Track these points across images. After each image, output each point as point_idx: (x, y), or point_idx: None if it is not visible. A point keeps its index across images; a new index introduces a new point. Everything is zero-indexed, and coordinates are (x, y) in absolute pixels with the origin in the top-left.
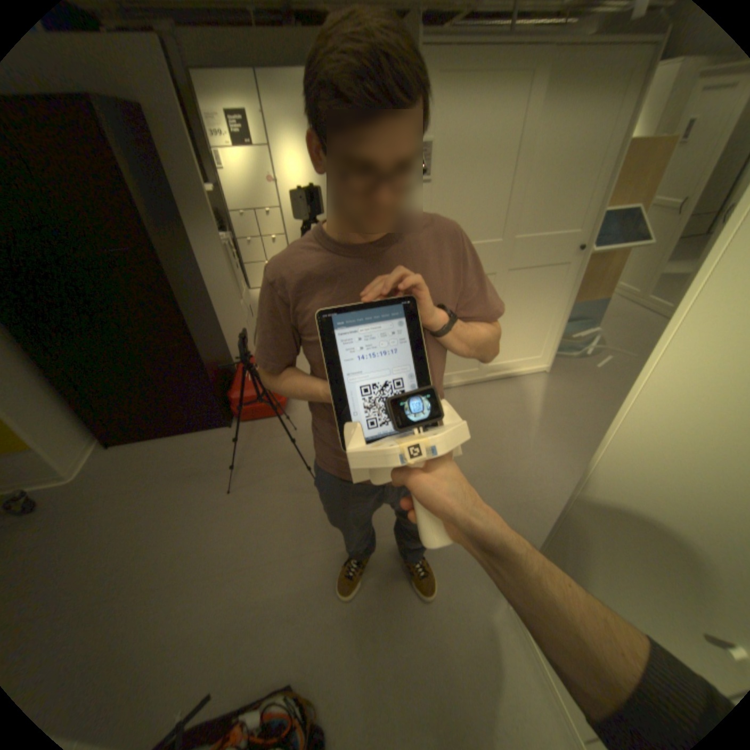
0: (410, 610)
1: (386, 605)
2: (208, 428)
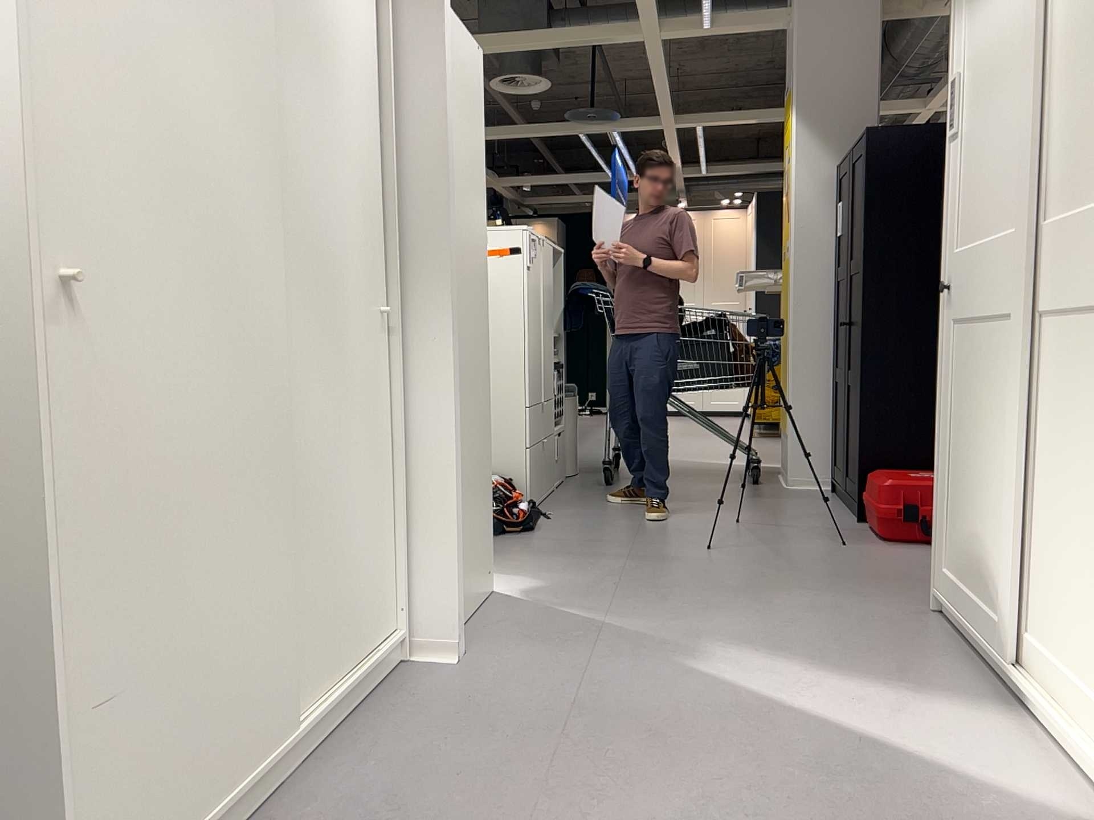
0: (541, 561)
1: (555, 556)
2: (853, 511)
